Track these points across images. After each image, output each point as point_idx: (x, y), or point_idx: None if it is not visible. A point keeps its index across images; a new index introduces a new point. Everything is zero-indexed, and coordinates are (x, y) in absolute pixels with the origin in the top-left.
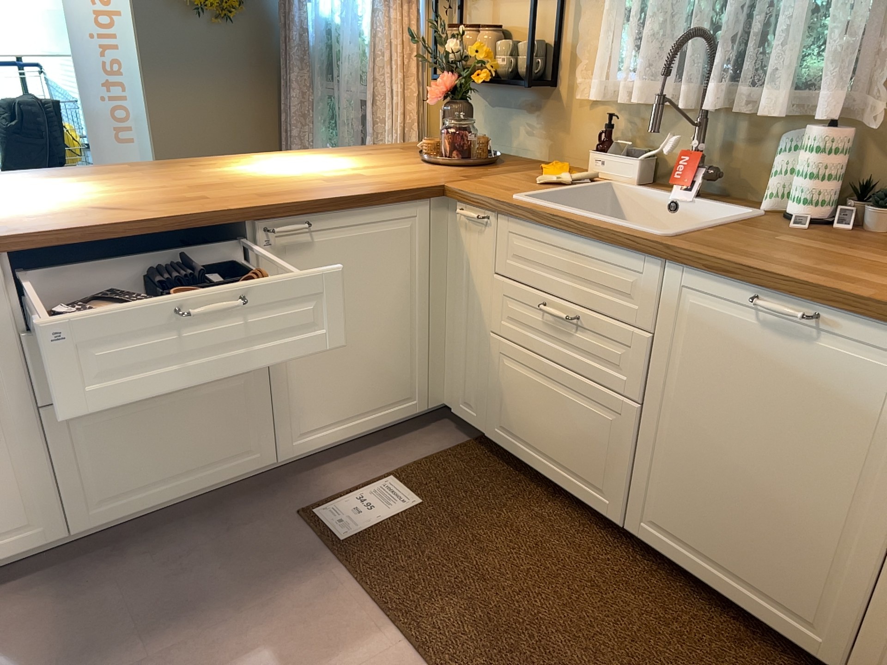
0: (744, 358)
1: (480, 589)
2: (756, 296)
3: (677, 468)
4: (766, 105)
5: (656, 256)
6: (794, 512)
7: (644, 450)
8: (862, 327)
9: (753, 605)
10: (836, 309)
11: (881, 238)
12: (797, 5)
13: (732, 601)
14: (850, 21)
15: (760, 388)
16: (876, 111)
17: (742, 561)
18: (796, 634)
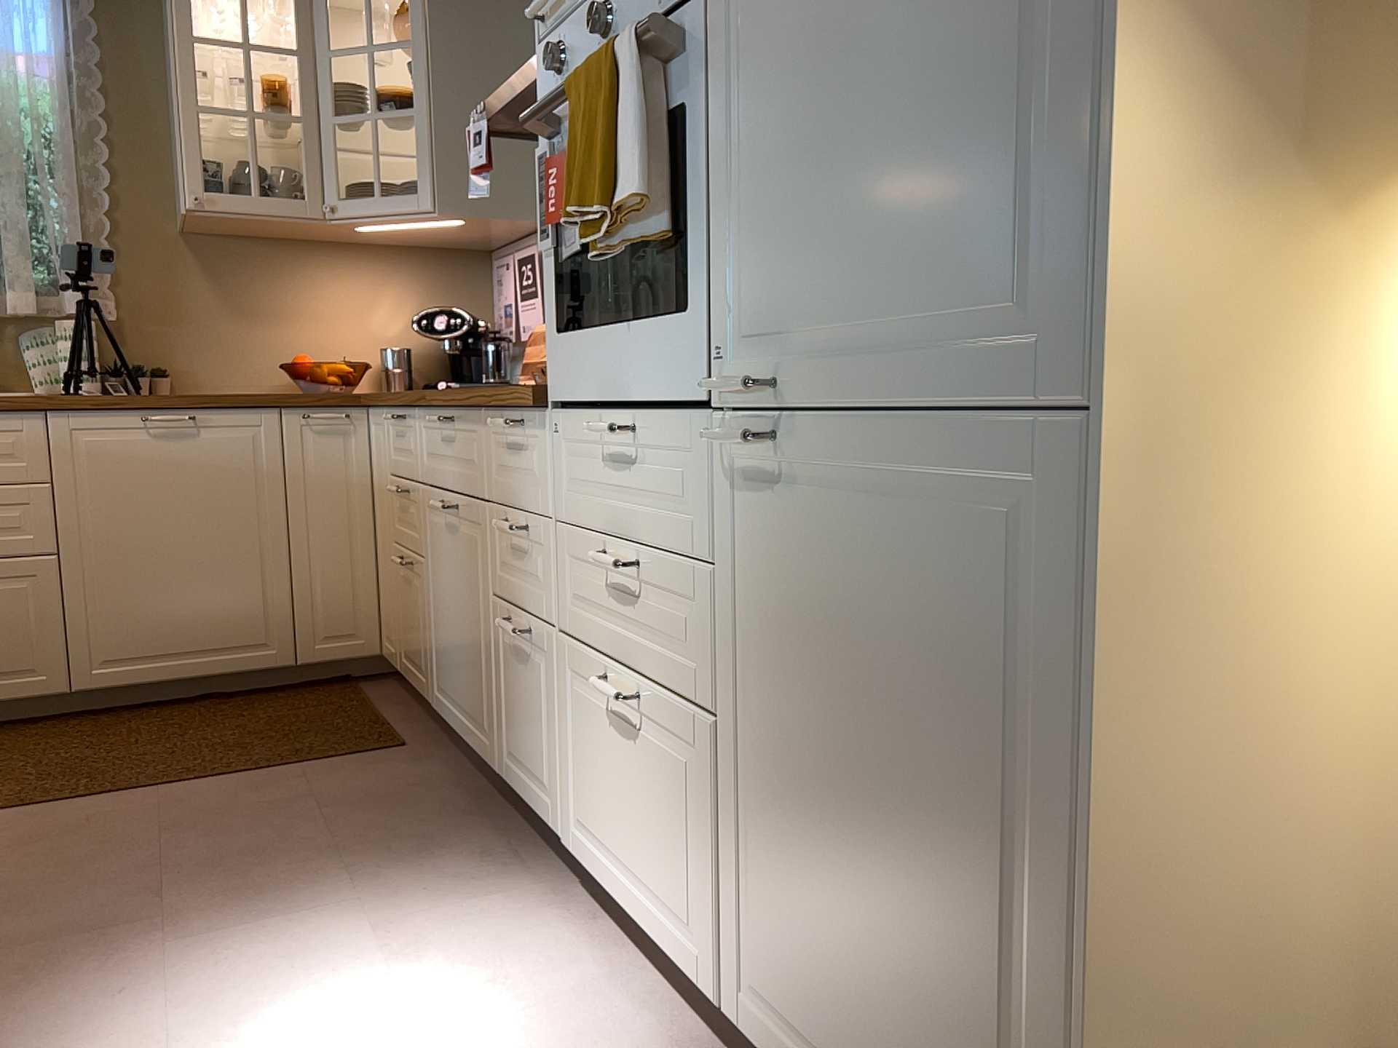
0: (148, 469)
1: (3, 778)
2: (145, 417)
3: (116, 592)
4: (3, 308)
5: (39, 410)
6: (225, 566)
7: (76, 596)
8: (224, 415)
9: (221, 665)
10: (206, 407)
11: (154, 396)
12: (20, 224)
13: (202, 676)
14: (69, 240)
15: (169, 485)
16: (112, 306)
17: (200, 635)
18: (258, 660)
